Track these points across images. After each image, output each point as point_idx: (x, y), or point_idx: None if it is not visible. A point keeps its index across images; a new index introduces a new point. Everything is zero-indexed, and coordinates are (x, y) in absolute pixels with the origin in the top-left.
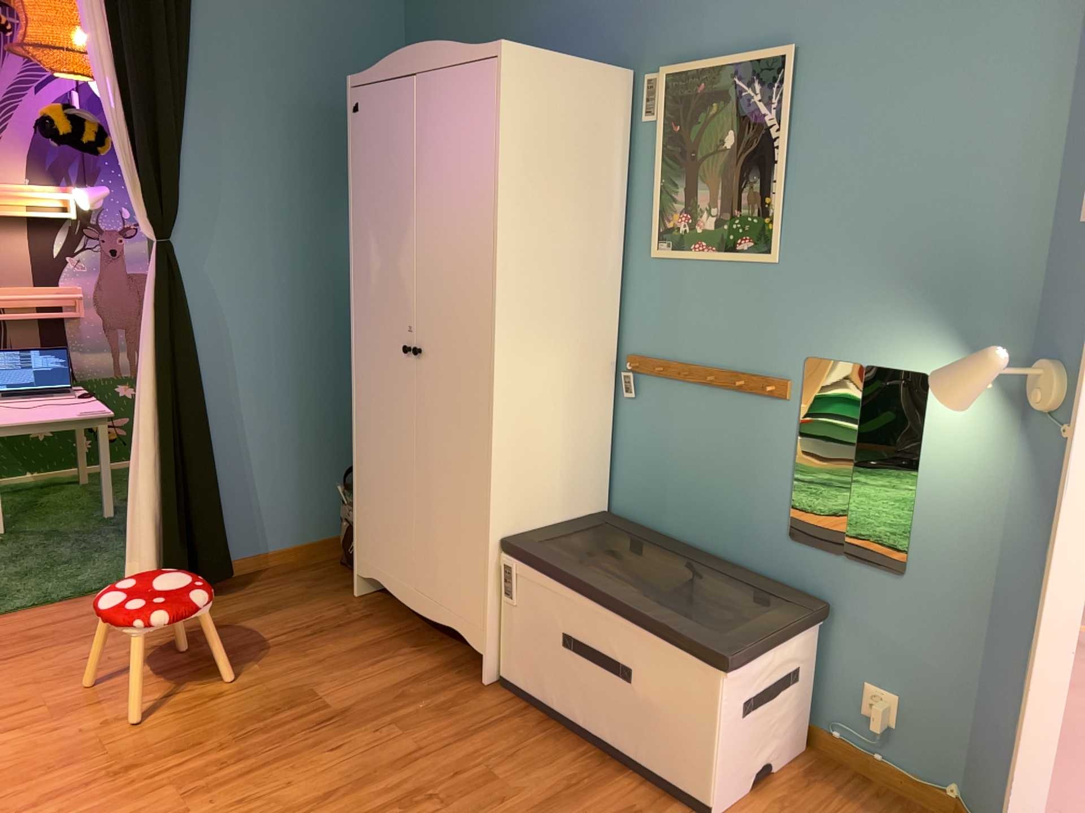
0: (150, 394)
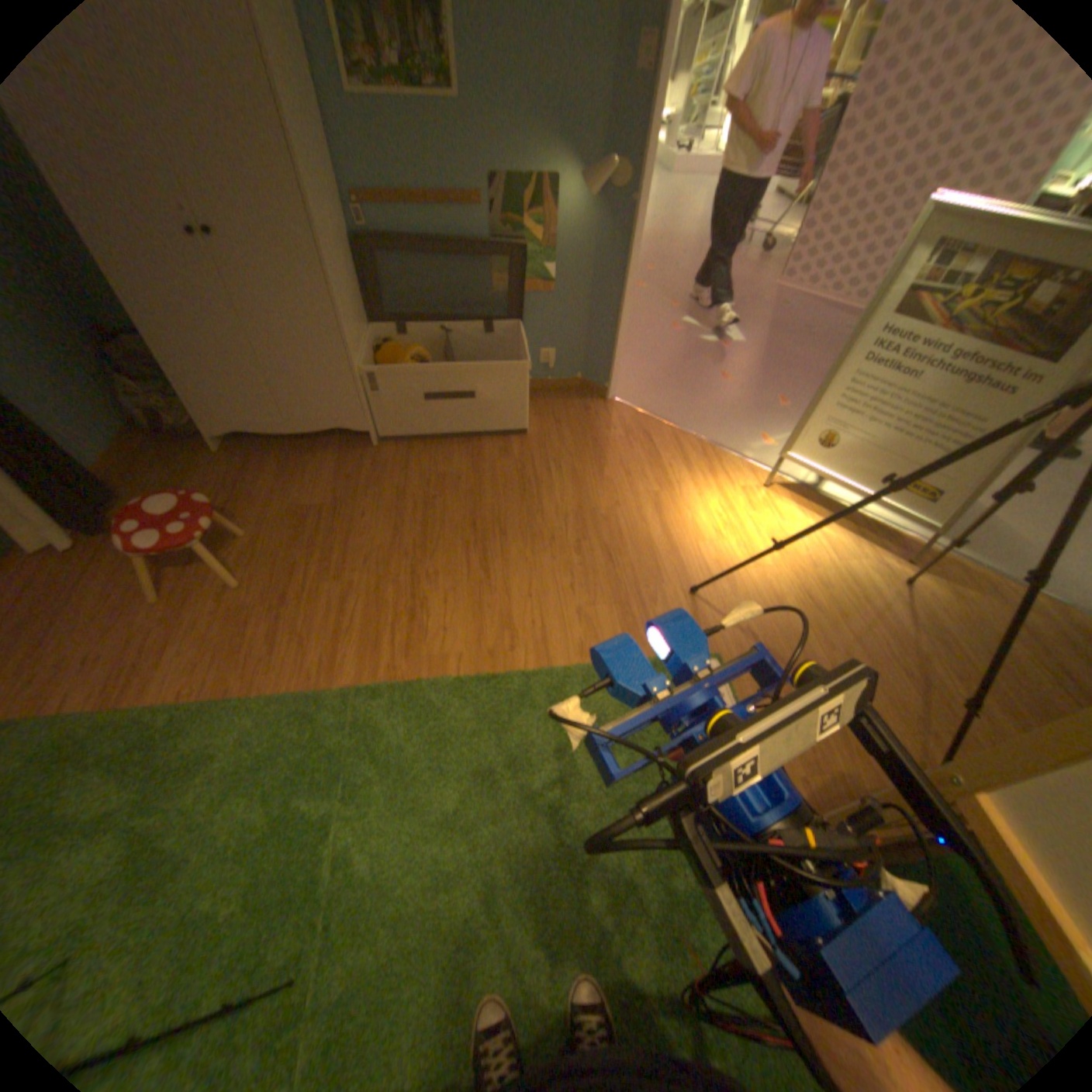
0: None
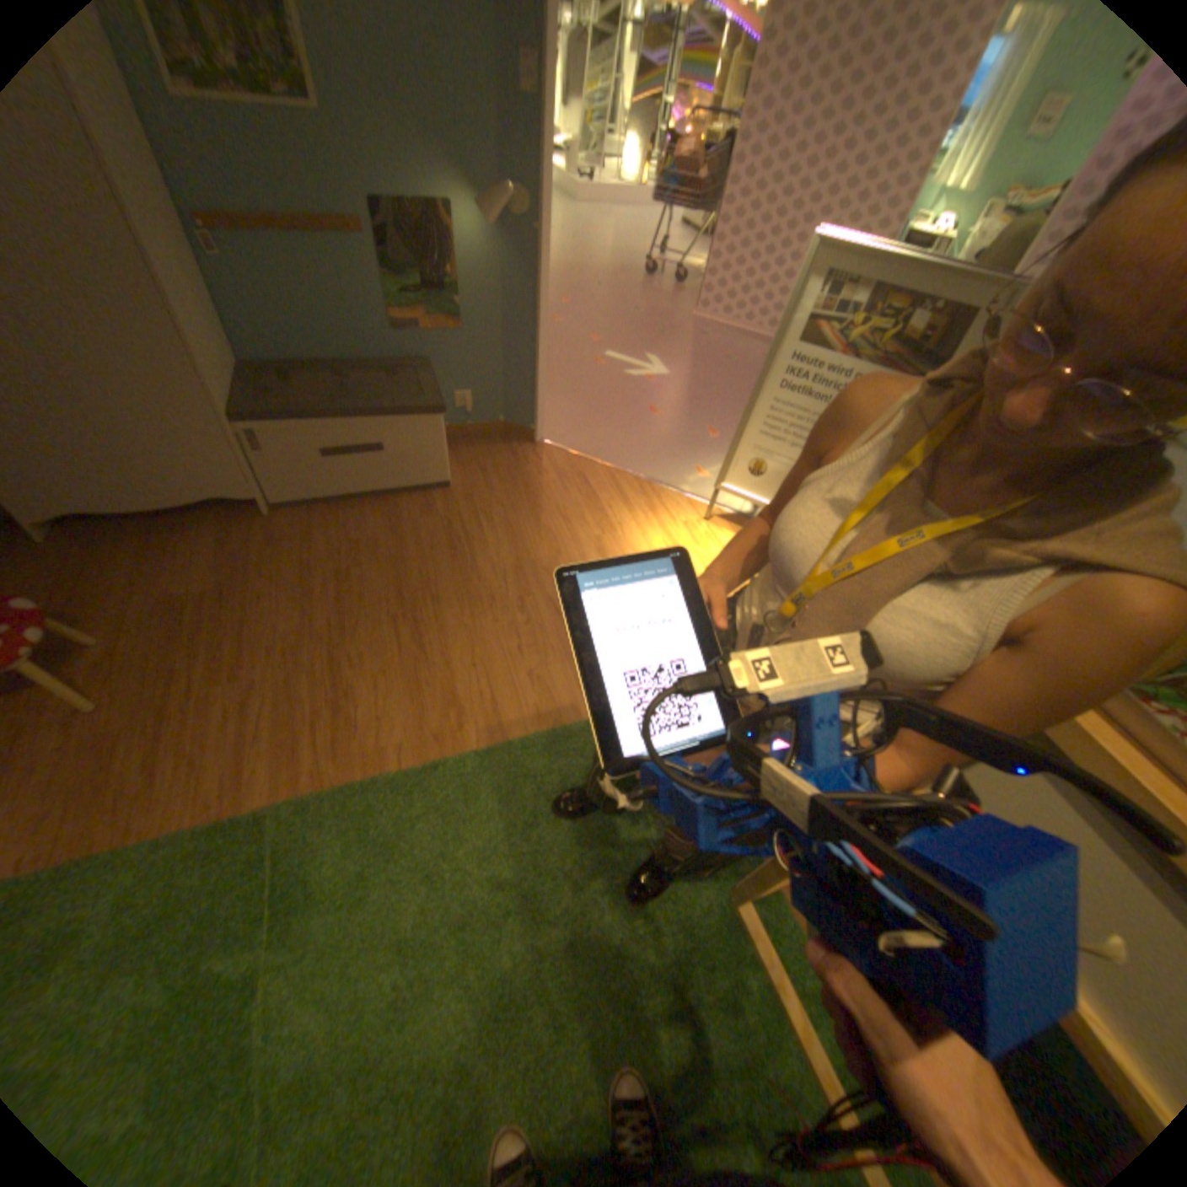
0: None
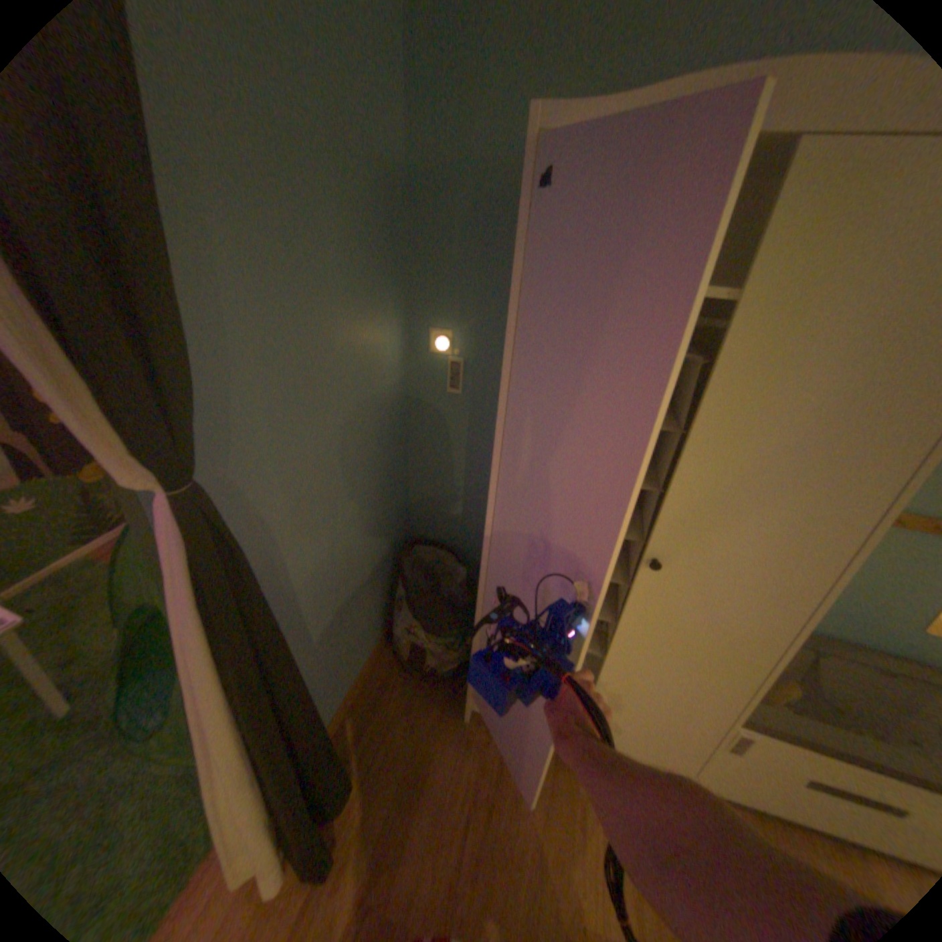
0: (225, 718)
